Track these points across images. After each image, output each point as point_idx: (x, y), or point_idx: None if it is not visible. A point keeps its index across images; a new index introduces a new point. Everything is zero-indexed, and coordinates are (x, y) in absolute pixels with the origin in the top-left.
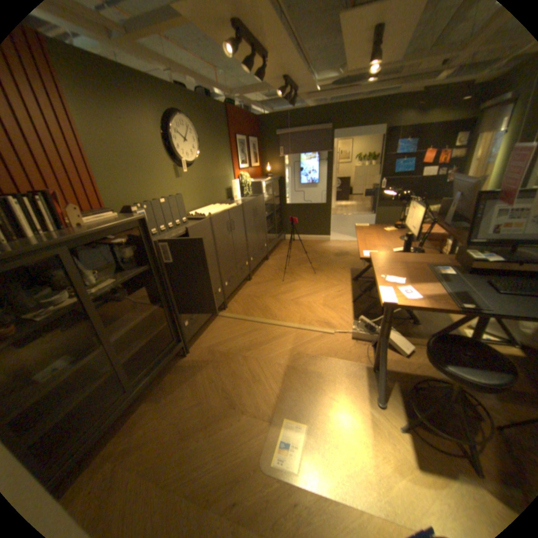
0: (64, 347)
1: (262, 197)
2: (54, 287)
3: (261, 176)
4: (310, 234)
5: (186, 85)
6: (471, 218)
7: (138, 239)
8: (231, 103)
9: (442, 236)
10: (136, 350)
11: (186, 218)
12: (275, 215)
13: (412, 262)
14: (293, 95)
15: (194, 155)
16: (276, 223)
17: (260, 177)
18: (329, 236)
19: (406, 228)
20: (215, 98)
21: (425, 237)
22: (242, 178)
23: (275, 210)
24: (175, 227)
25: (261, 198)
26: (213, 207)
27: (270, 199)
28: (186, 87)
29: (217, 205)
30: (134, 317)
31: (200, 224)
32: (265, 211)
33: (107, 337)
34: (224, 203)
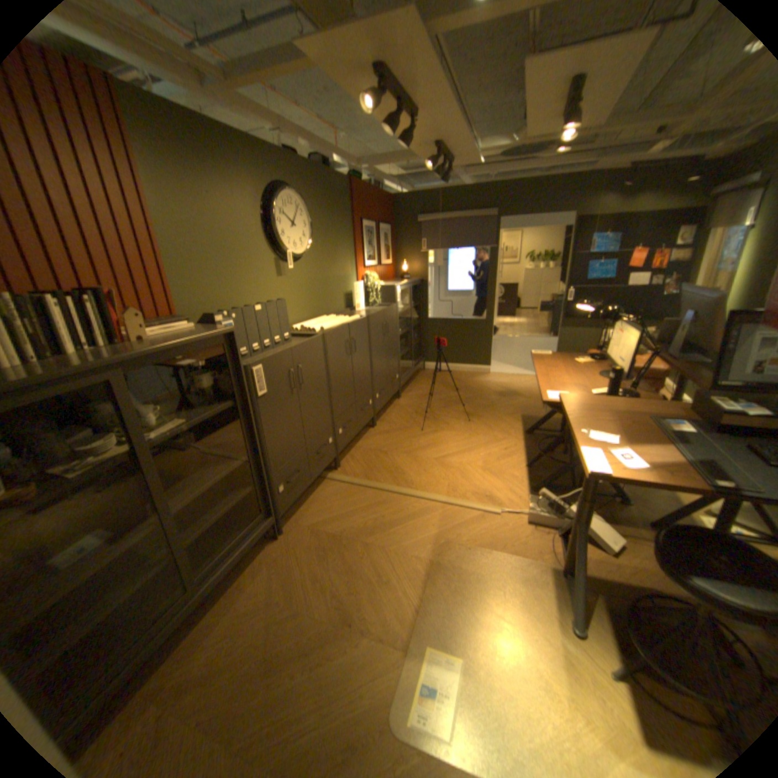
0: (102, 520)
1: (395, 307)
2: (97, 429)
3: (393, 278)
4: (461, 362)
5: (297, 151)
6: (710, 349)
7: (221, 362)
8: (356, 176)
9: (664, 373)
10: (207, 528)
11: (288, 333)
12: (412, 334)
13: (626, 411)
14: (445, 168)
15: (303, 245)
16: (412, 345)
17: (392, 280)
18: (489, 367)
19: (609, 359)
20: (336, 169)
21: (640, 374)
22: (368, 280)
23: (412, 327)
24: (273, 346)
25: (393, 308)
26: (327, 319)
27: (405, 310)
28: (298, 153)
29: (332, 316)
30: (207, 476)
31: (309, 343)
32: (399, 327)
33: (166, 507)
34: (341, 314)
